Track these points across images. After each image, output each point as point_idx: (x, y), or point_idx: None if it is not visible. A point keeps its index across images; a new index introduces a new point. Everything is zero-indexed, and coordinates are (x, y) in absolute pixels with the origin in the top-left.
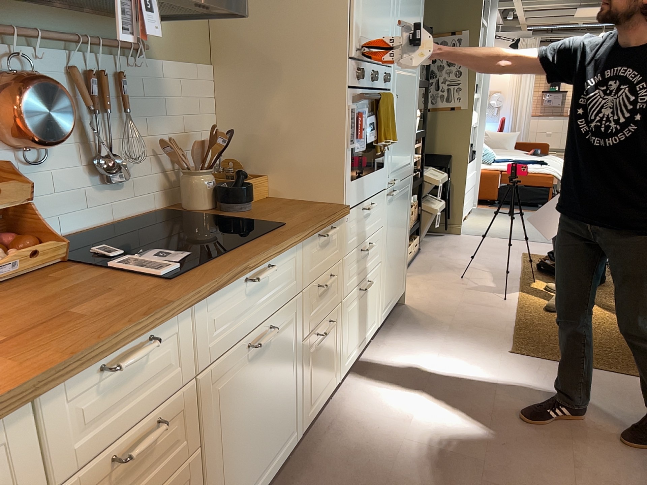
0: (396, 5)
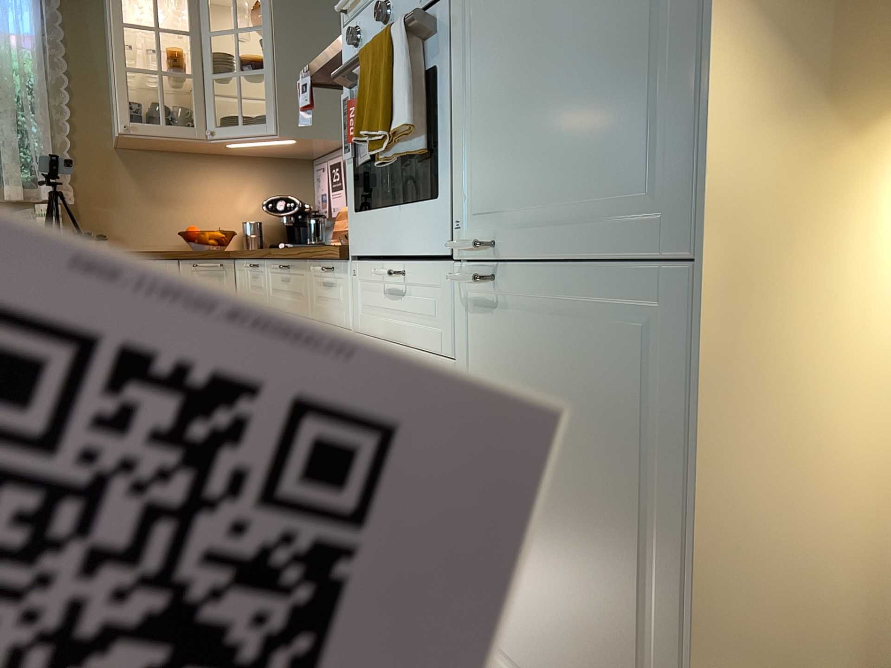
0: None
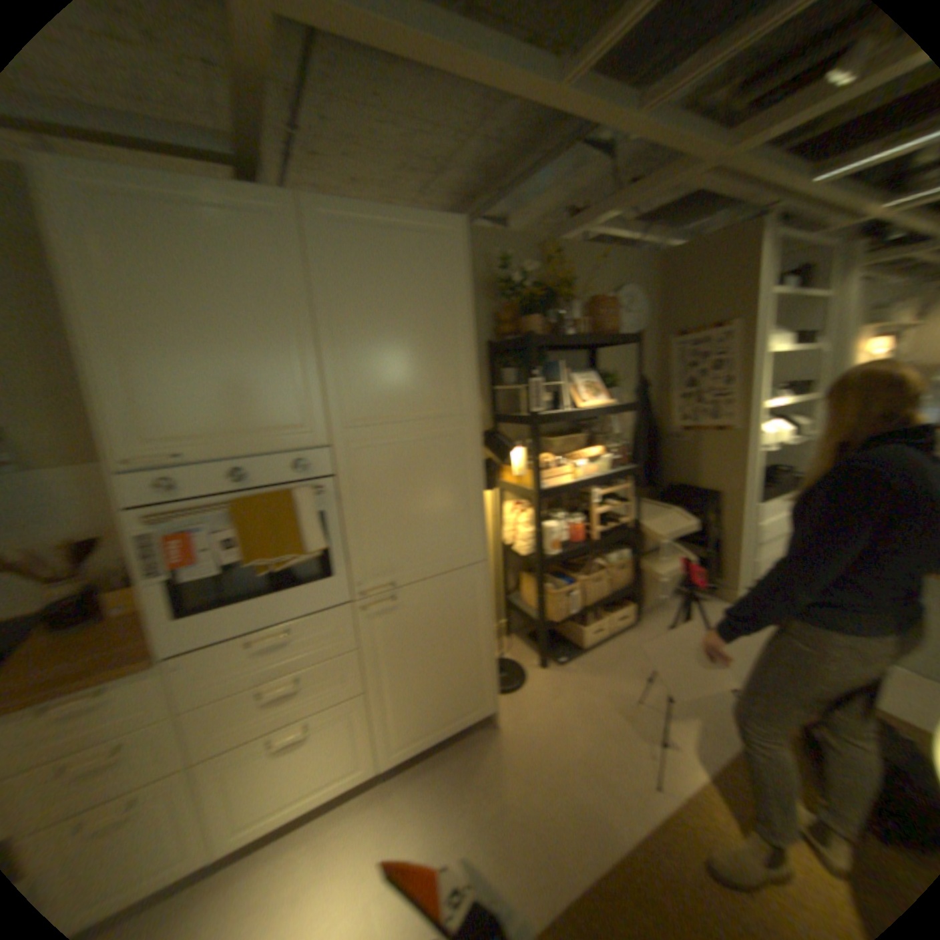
0: (316, 362)
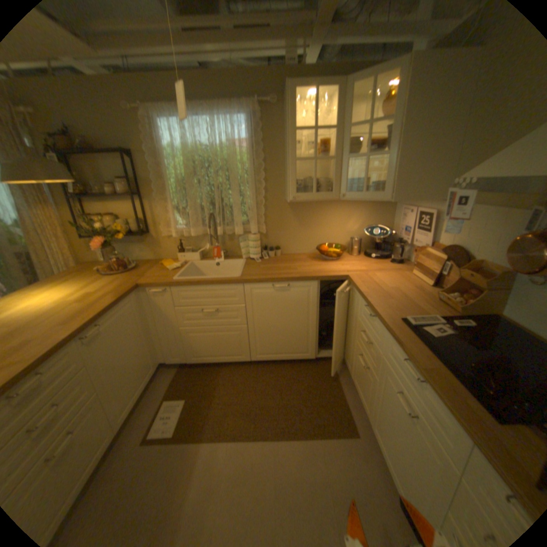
0: None
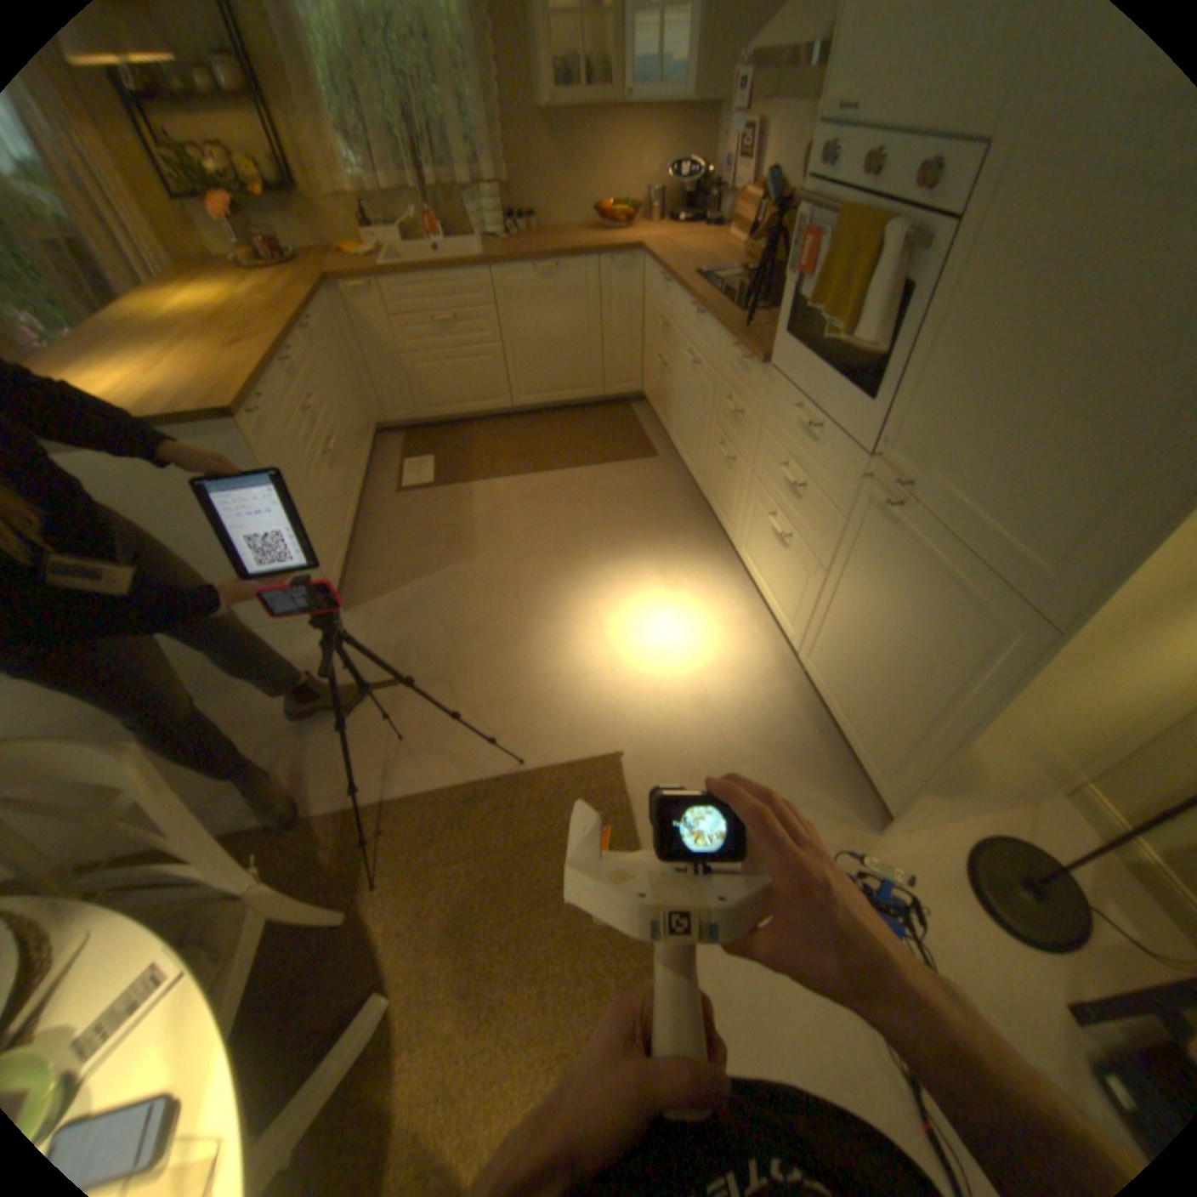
0: None
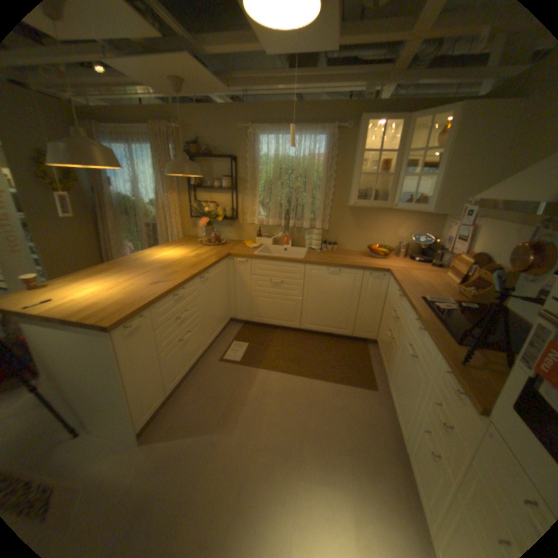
0: None
